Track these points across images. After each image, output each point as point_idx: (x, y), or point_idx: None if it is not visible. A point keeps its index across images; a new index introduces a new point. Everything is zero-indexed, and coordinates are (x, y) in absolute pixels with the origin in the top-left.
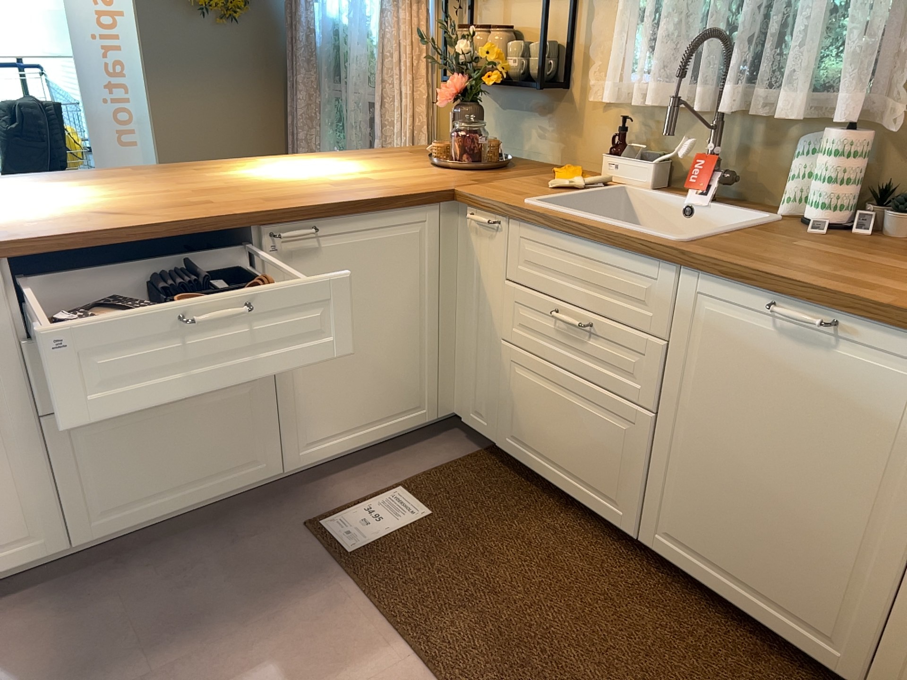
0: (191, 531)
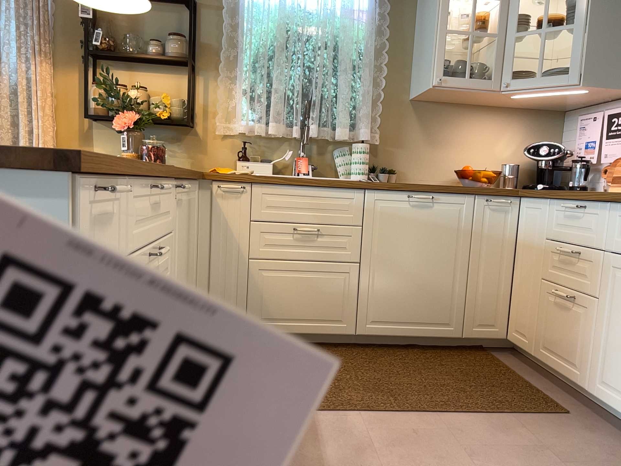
0: None
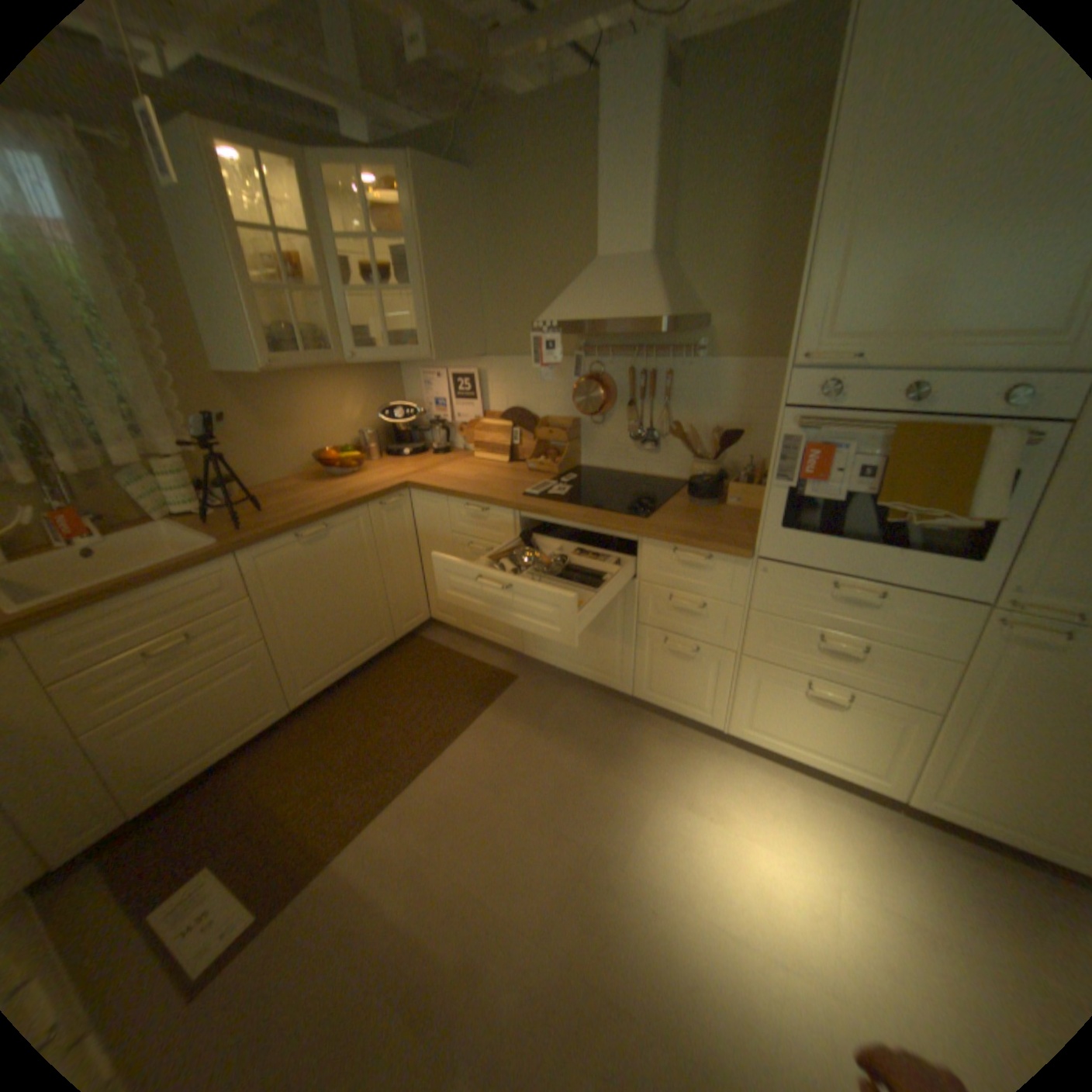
0: None
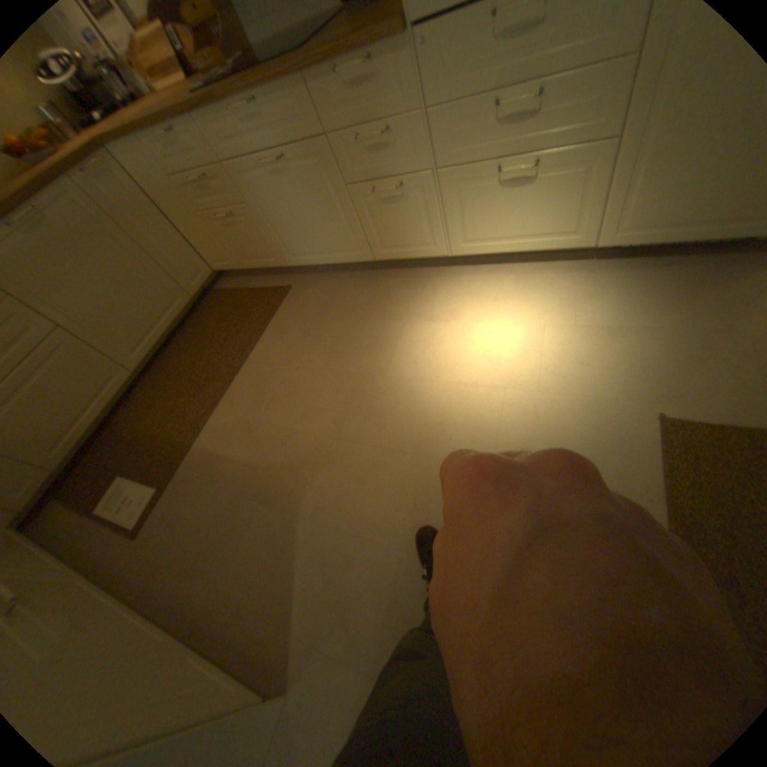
0: (150, 614)
